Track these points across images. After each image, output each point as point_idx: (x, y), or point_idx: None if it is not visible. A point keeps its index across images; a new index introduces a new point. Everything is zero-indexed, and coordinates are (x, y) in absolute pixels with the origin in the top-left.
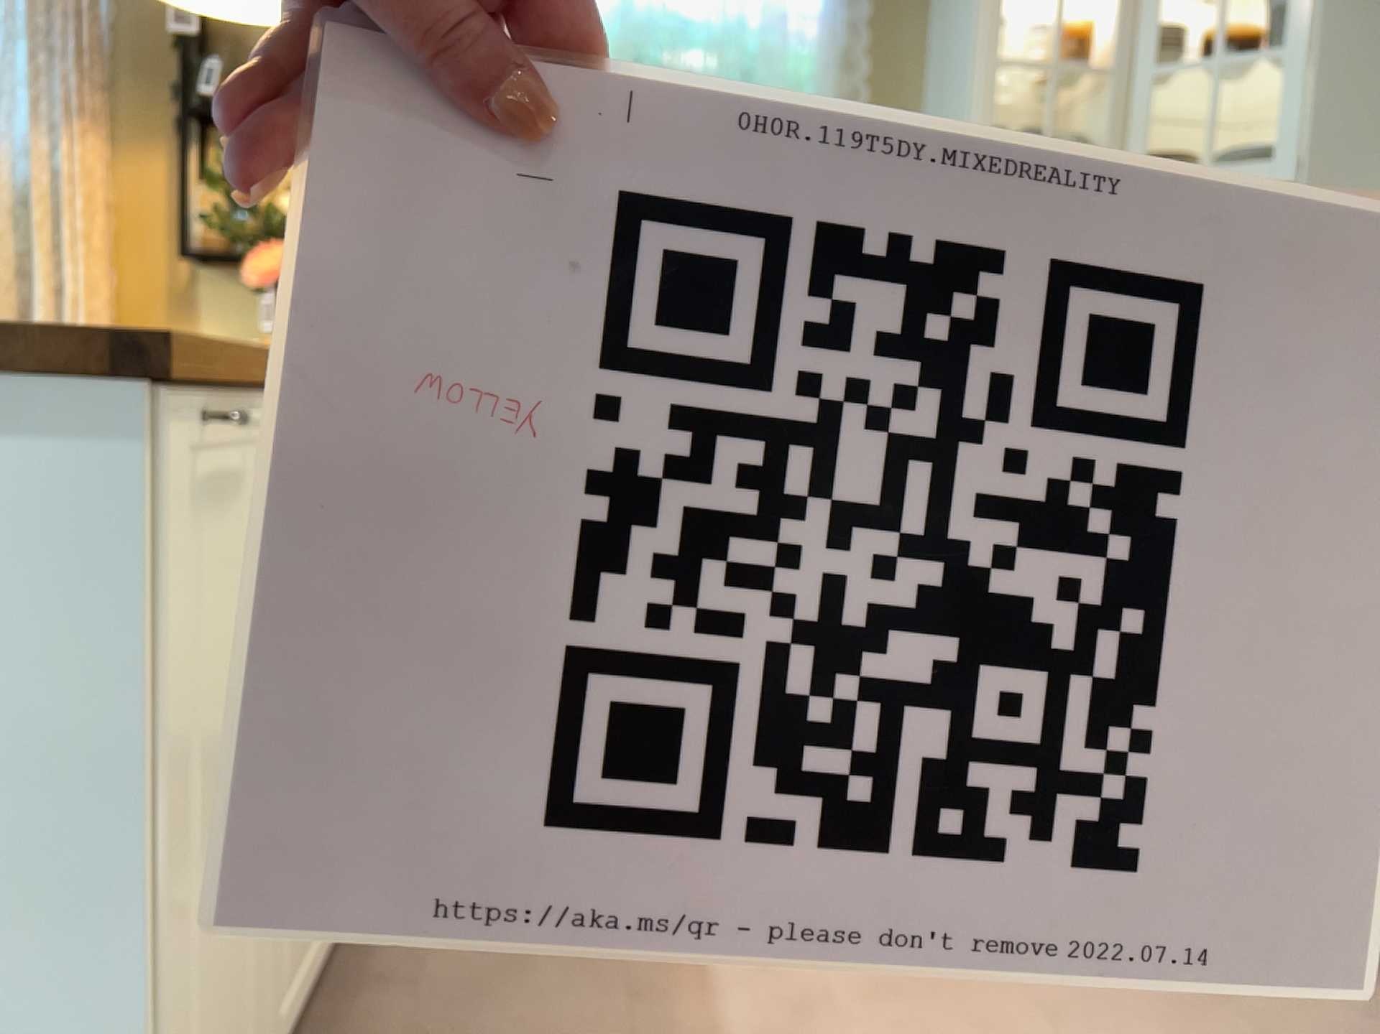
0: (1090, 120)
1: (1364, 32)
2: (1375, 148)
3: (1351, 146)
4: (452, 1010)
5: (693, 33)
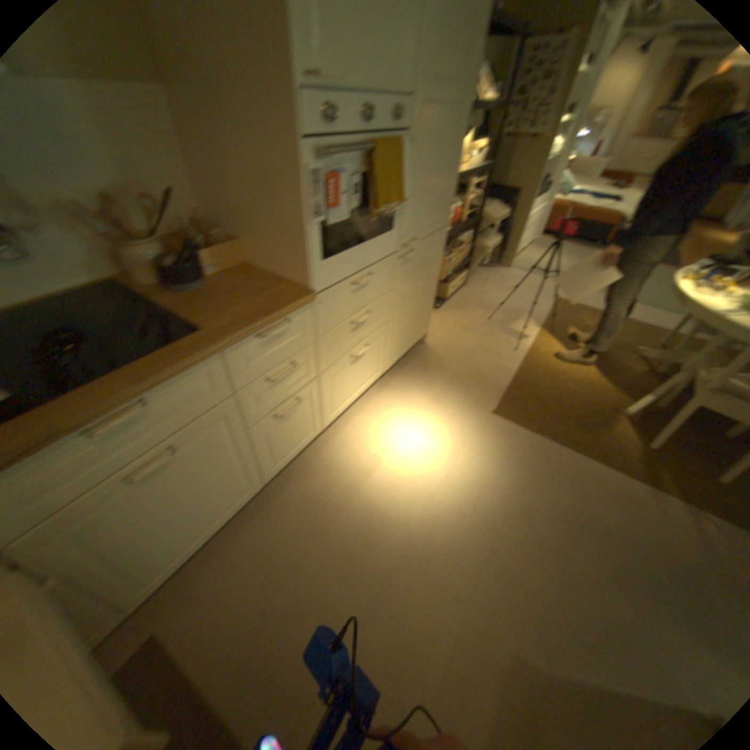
0: None
1: None
2: None
3: None
4: None
5: None
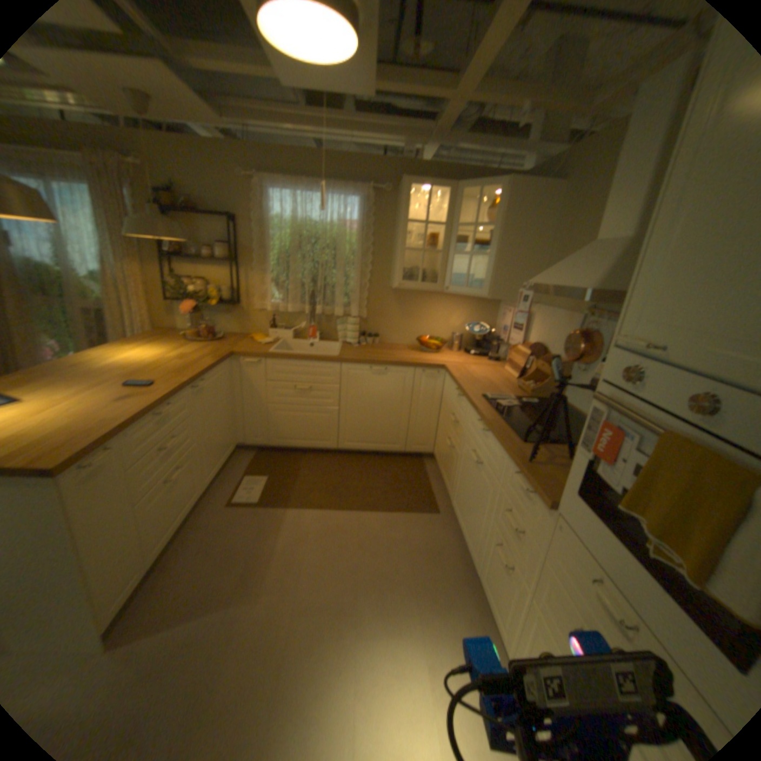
0: (440, 261)
1: (511, 251)
2: (512, 288)
3: (504, 287)
4: (216, 534)
5: (318, 227)
